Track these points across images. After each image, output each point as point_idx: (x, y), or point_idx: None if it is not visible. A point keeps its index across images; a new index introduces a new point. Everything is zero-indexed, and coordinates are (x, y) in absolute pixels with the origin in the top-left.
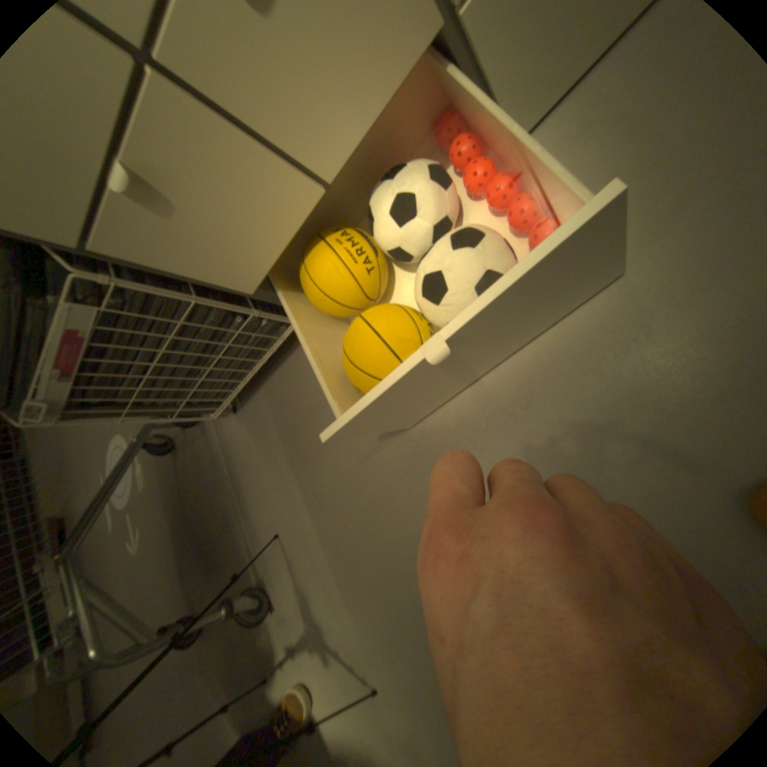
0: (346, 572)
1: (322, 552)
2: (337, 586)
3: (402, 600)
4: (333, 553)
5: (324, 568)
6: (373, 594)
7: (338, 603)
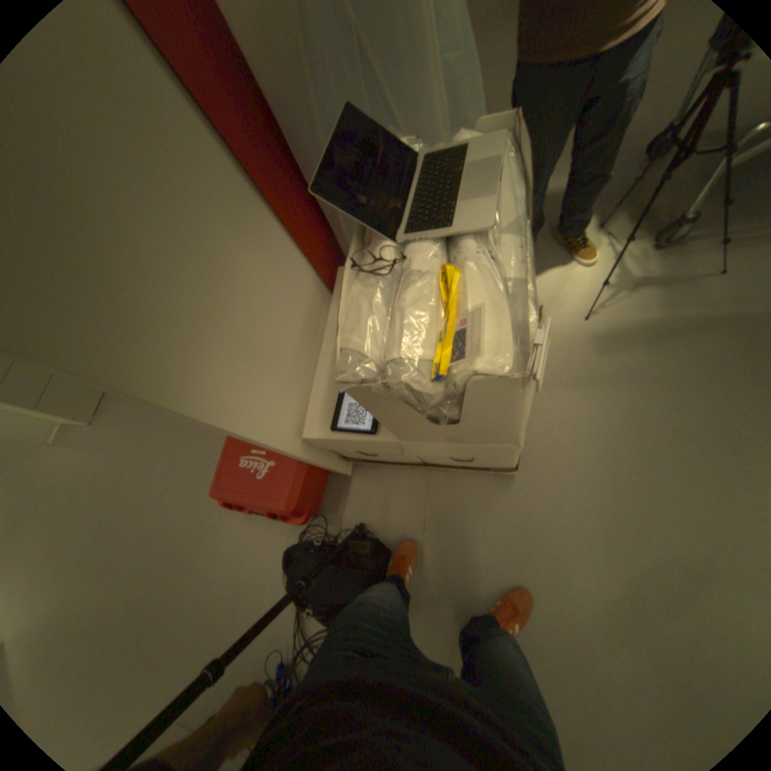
0: (675, 326)
1: (698, 310)
2: (665, 313)
3: (644, 362)
4: (694, 320)
5: (683, 307)
6: (652, 342)
7: (651, 310)
